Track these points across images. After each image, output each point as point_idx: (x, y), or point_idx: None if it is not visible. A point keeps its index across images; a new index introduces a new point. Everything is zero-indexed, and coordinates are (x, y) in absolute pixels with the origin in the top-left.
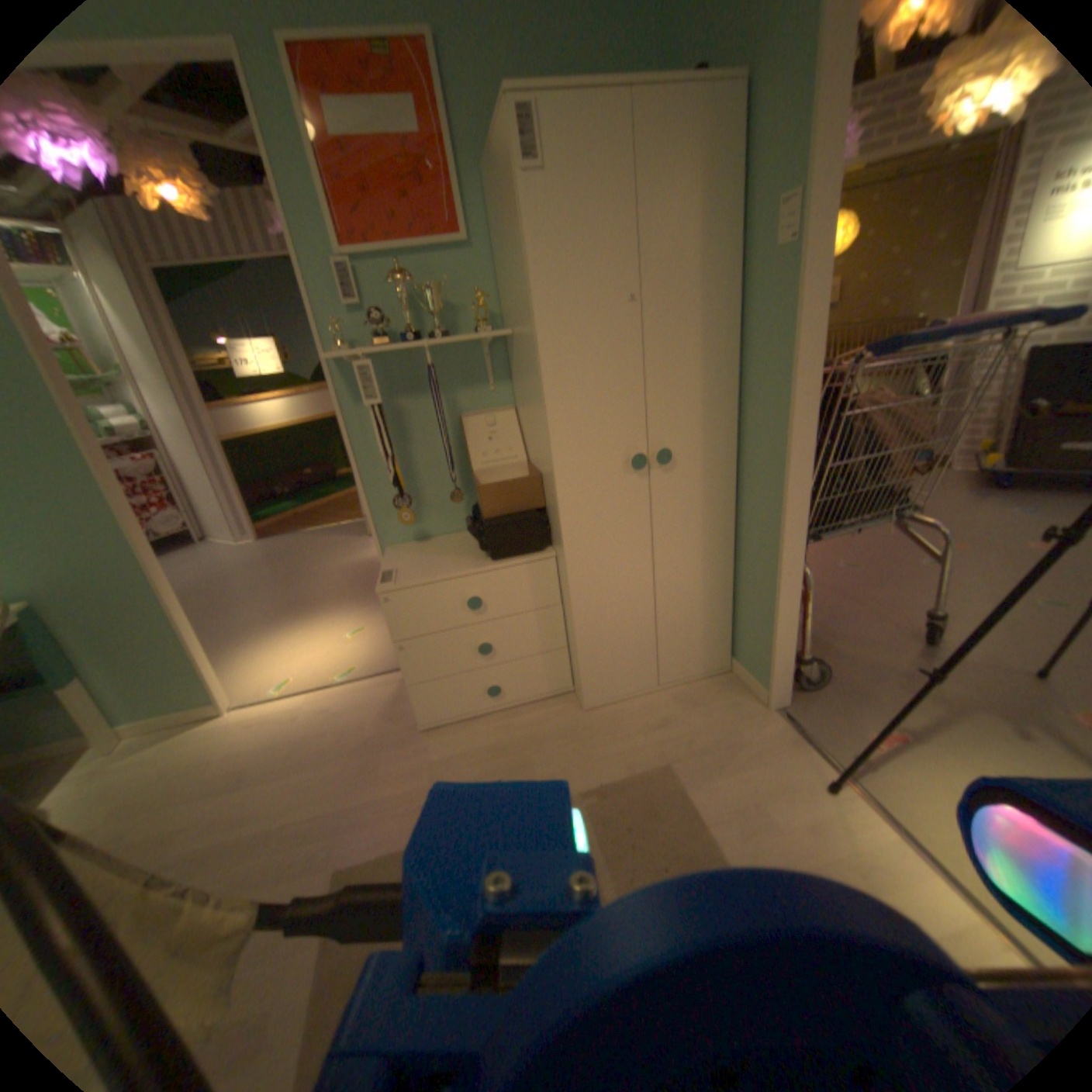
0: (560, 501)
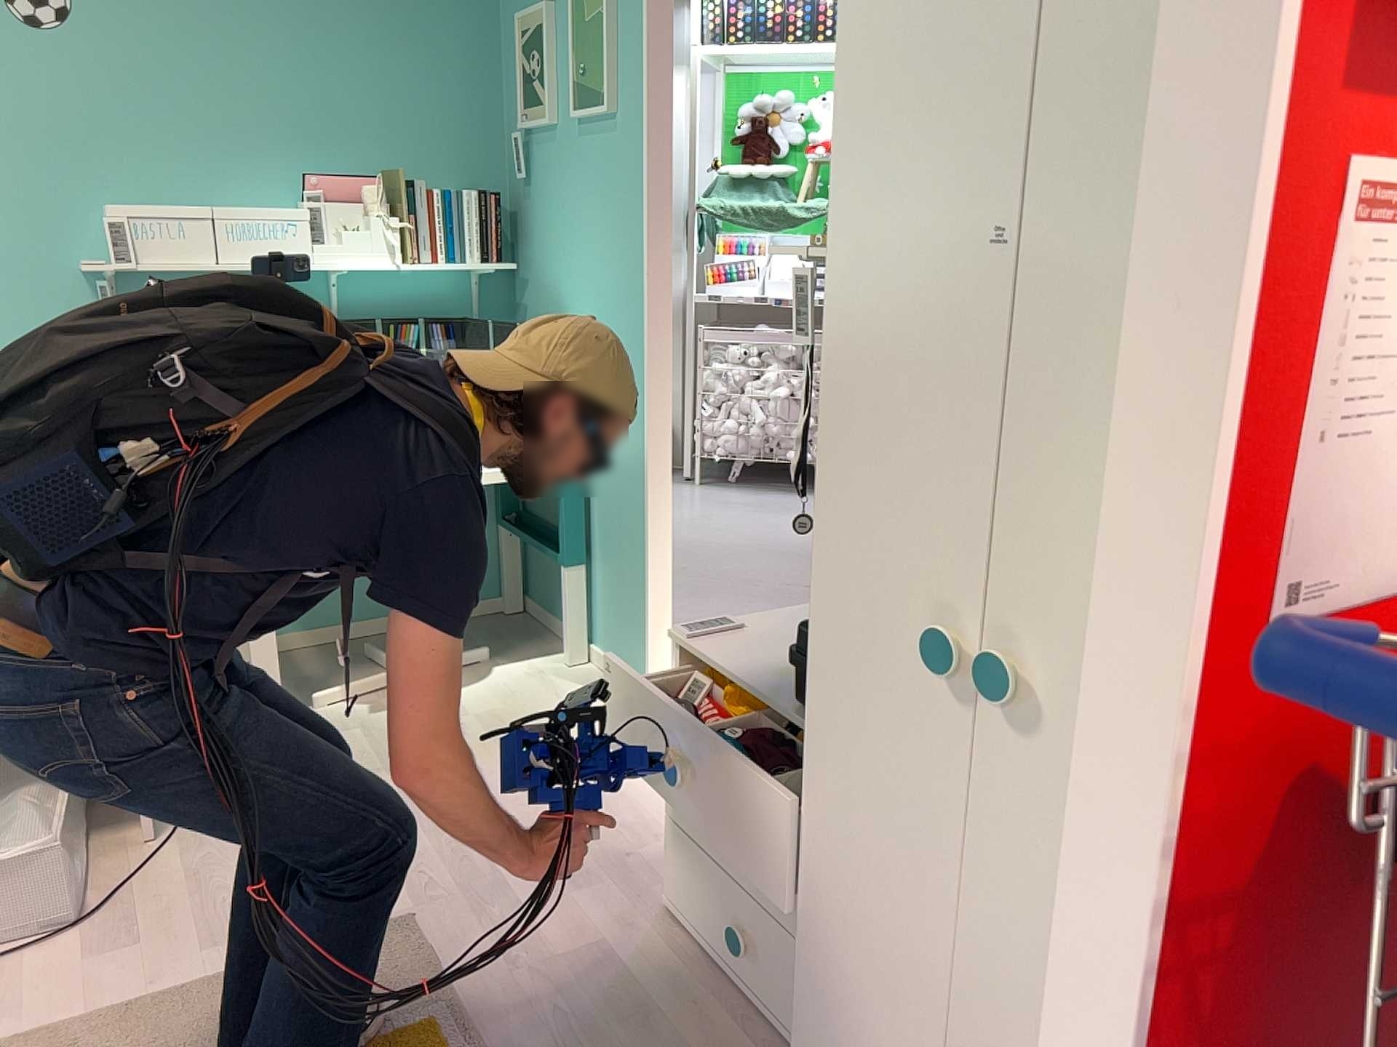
0: (816, 641)
